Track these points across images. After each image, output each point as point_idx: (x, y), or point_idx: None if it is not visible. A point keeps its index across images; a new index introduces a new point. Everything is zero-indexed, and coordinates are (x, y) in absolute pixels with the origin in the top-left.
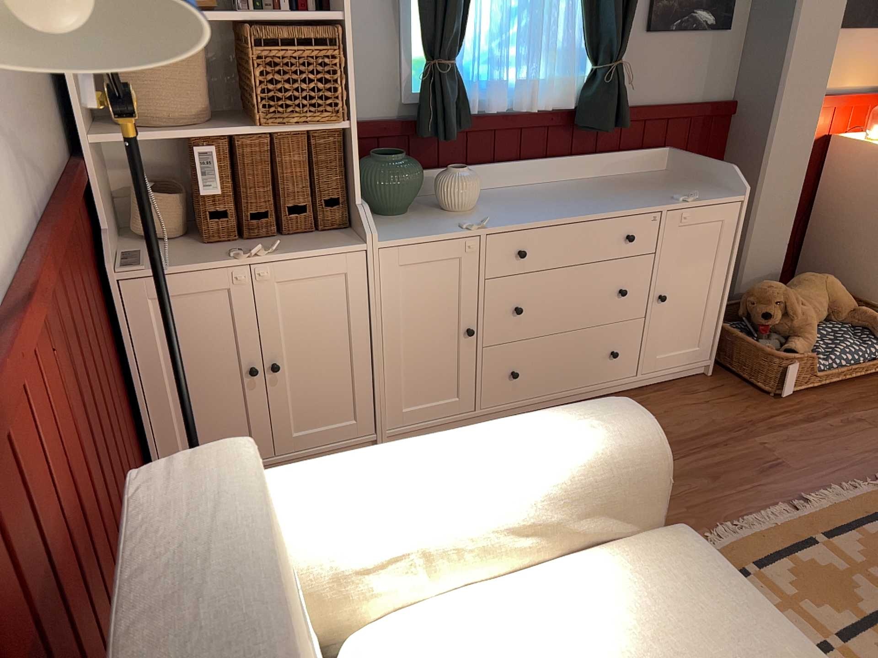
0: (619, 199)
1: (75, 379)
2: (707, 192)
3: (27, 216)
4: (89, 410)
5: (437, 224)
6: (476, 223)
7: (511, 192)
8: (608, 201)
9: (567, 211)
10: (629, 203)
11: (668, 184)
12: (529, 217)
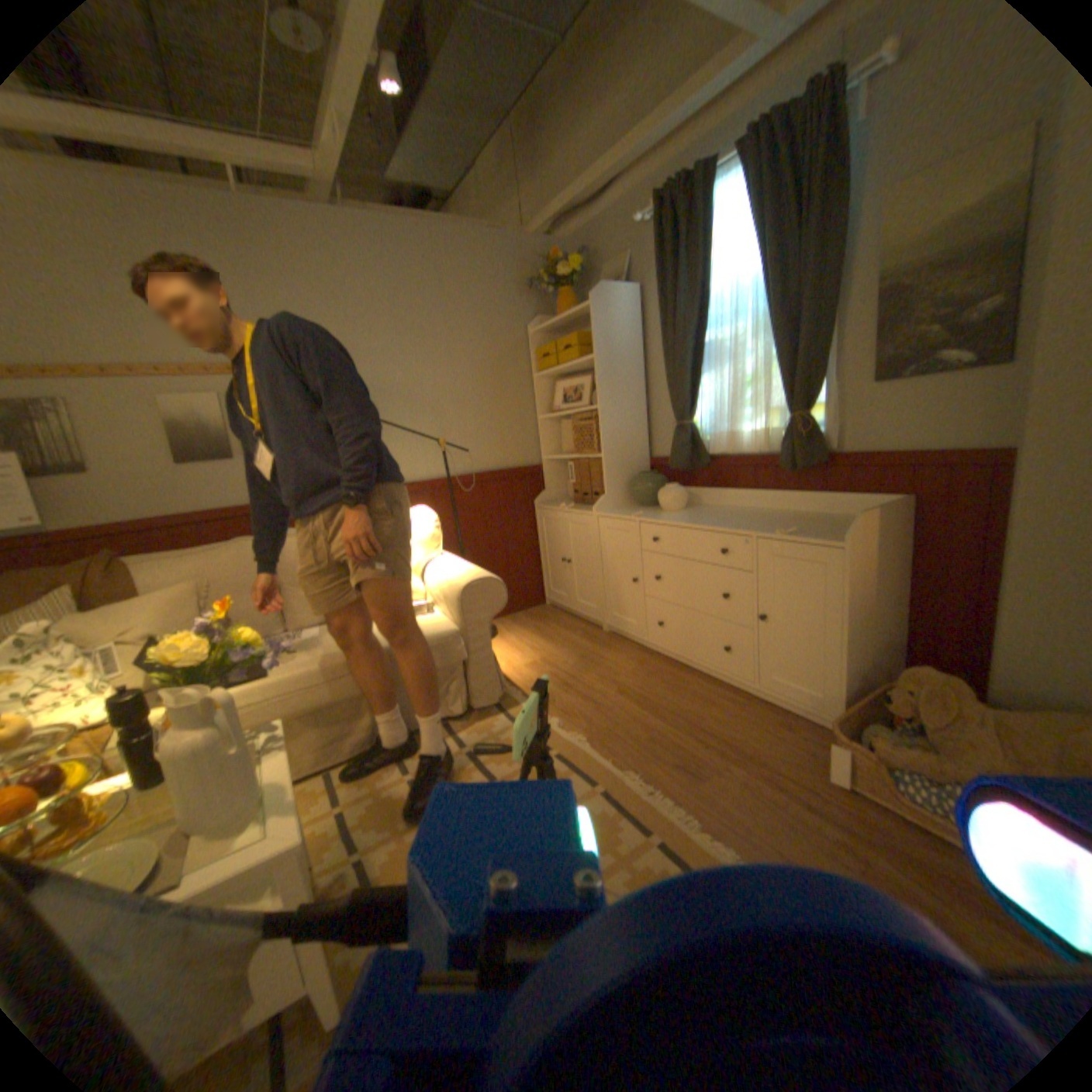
0: (753, 524)
1: (460, 518)
2: (835, 534)
3: (460, 471)
4: (470, 532)
5: (636, 513)
6: (643, 515)
7: (728, 509)
8: (743, 523)
9: (698, 521)
10: (746, 526)
11: (840, 525)
12: (672, 519)
